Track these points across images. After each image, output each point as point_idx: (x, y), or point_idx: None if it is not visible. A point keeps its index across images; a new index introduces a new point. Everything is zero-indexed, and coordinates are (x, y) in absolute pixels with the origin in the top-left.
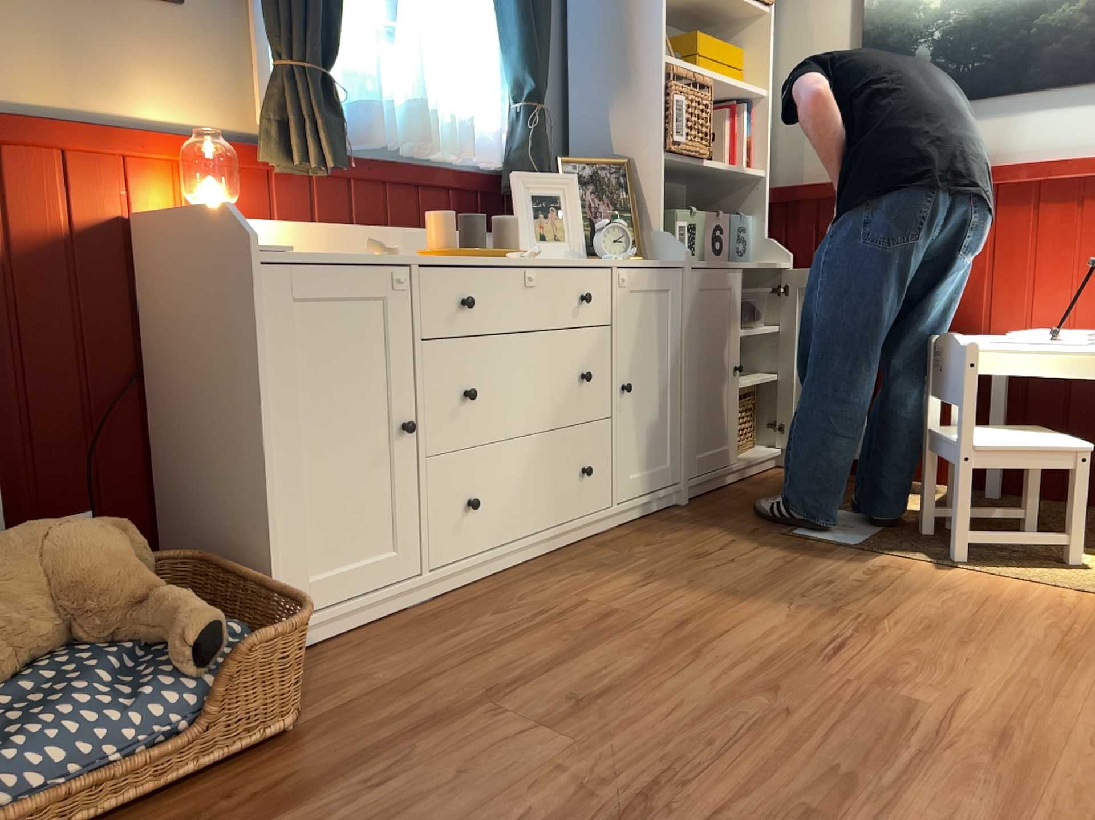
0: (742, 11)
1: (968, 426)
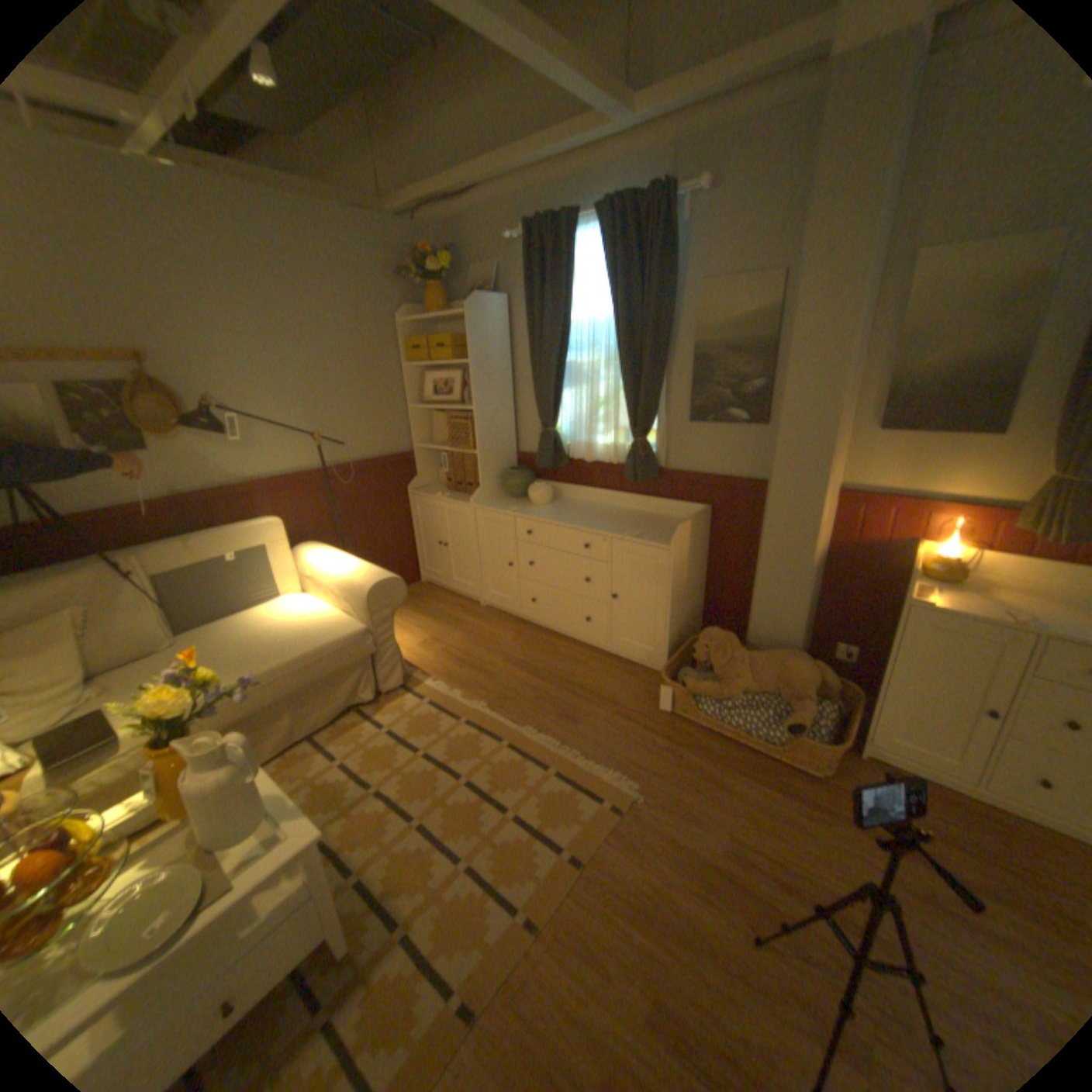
0: None
1: None
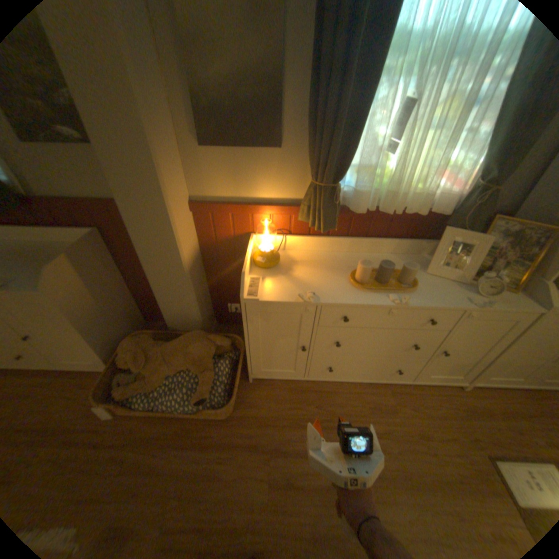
0: None
1: None
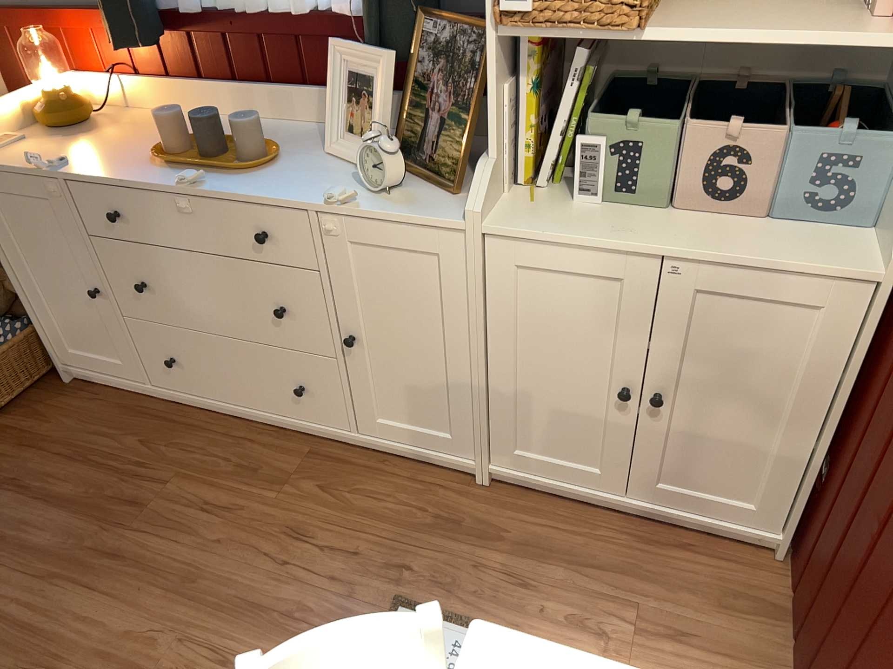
0: None
1: None
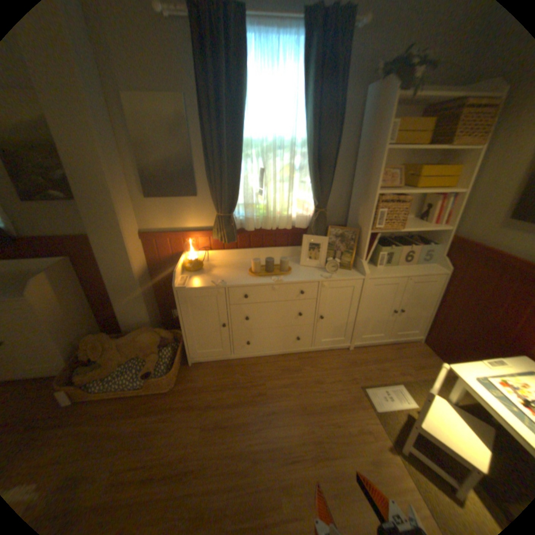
0: (463, 148)
1: (421, 420)
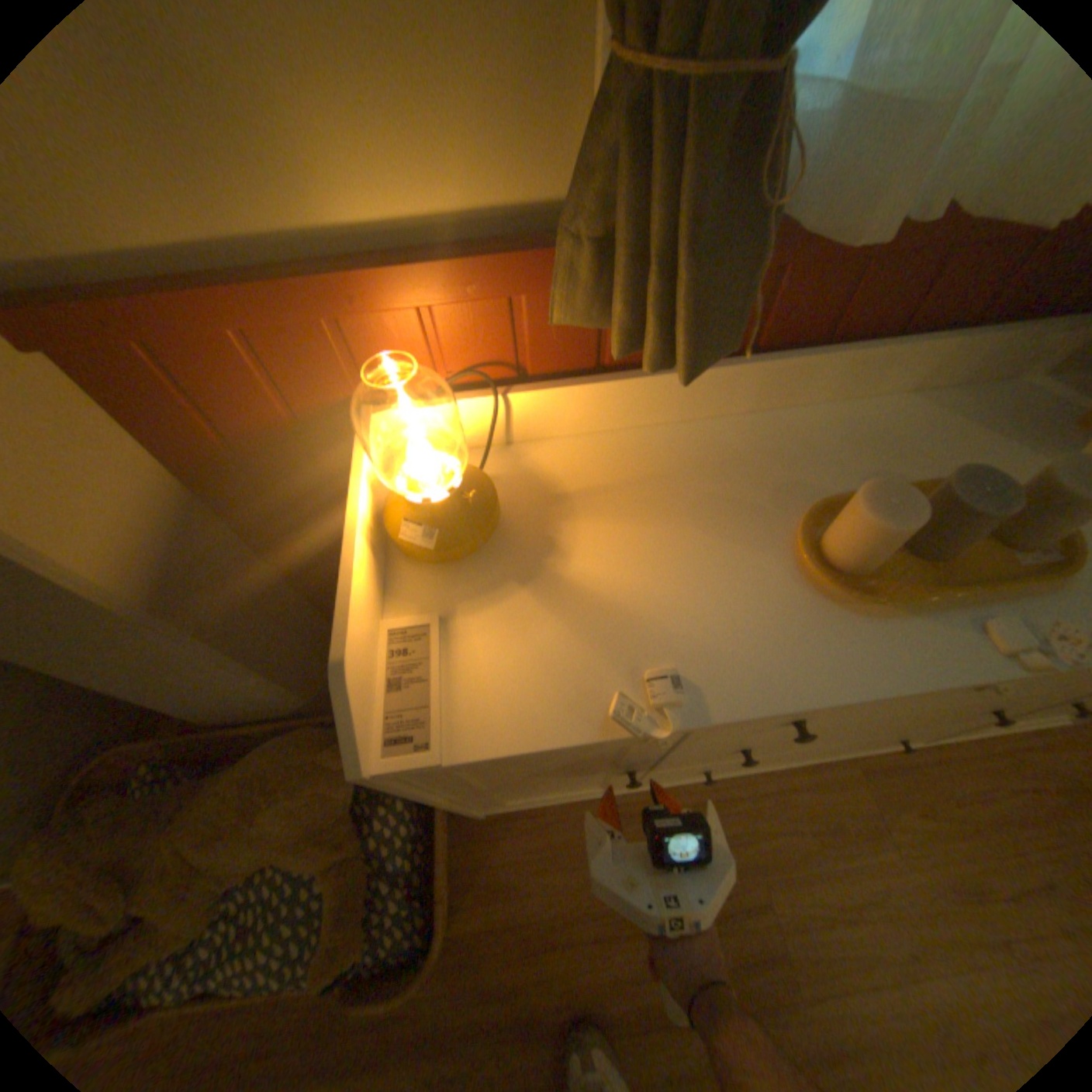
0: None
1: None
